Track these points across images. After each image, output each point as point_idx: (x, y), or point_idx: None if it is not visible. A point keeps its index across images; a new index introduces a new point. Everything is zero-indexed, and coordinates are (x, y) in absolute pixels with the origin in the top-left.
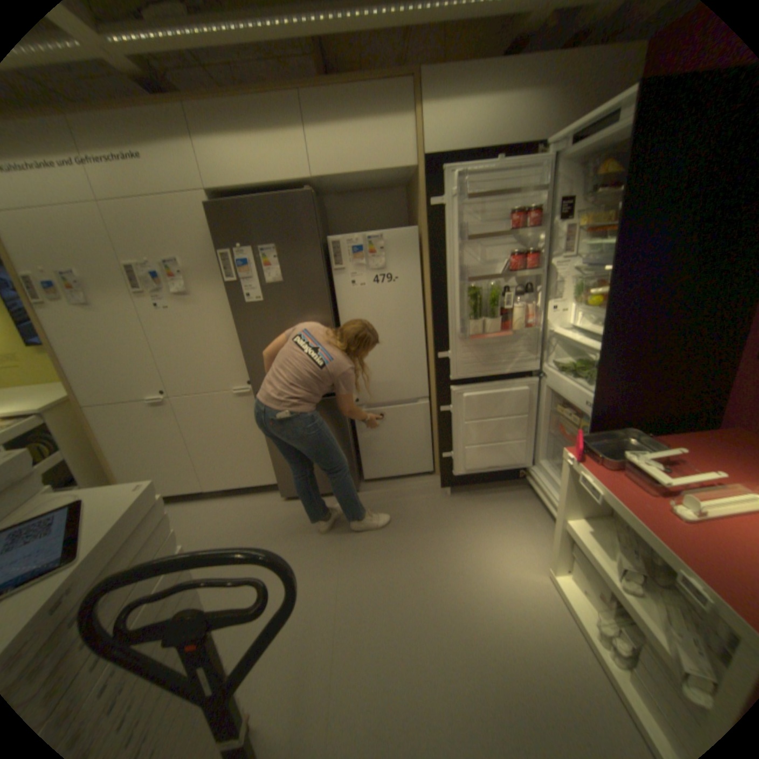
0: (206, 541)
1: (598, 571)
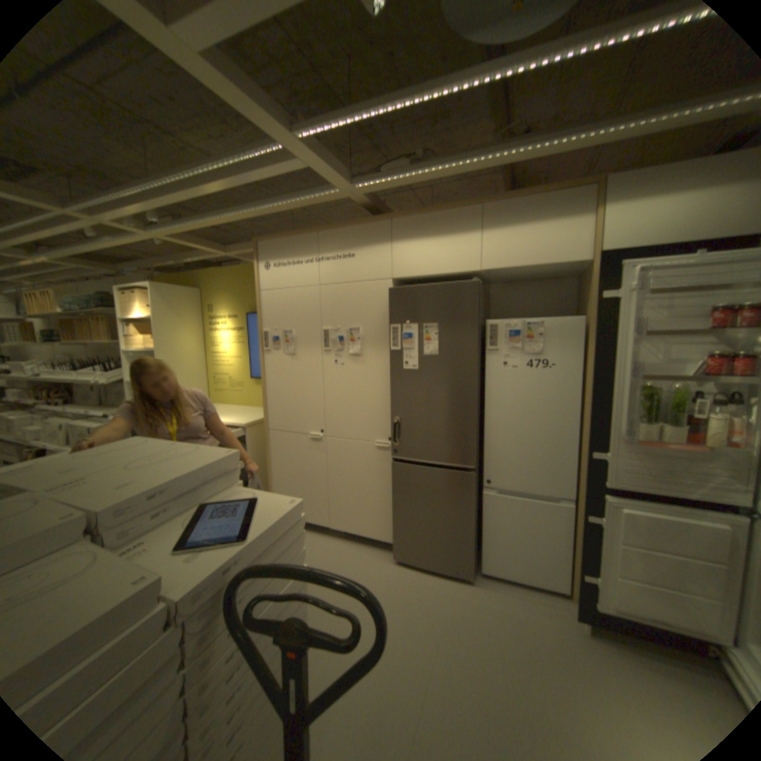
0: None
1: None
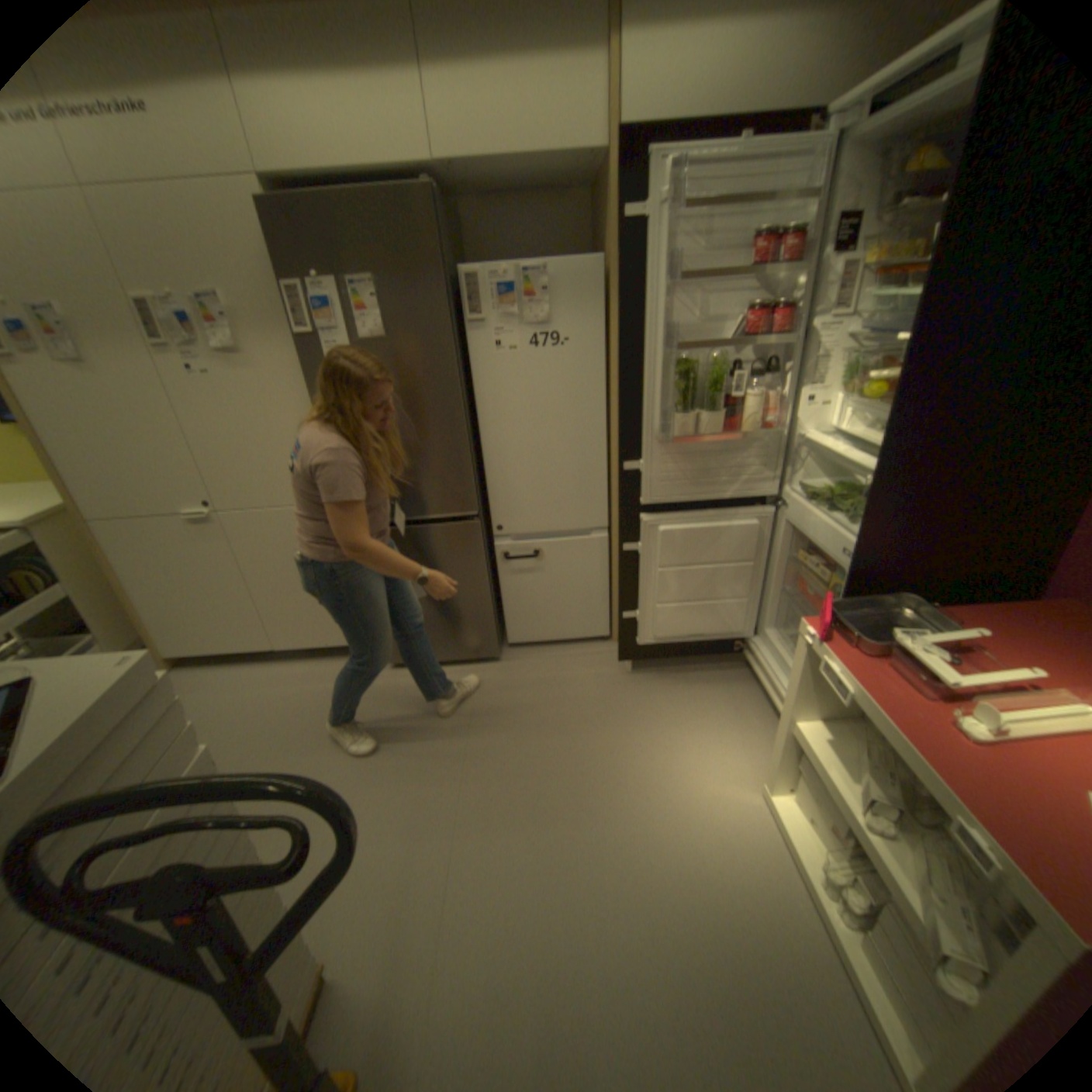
0: (277, 721)
1: (833, 797)
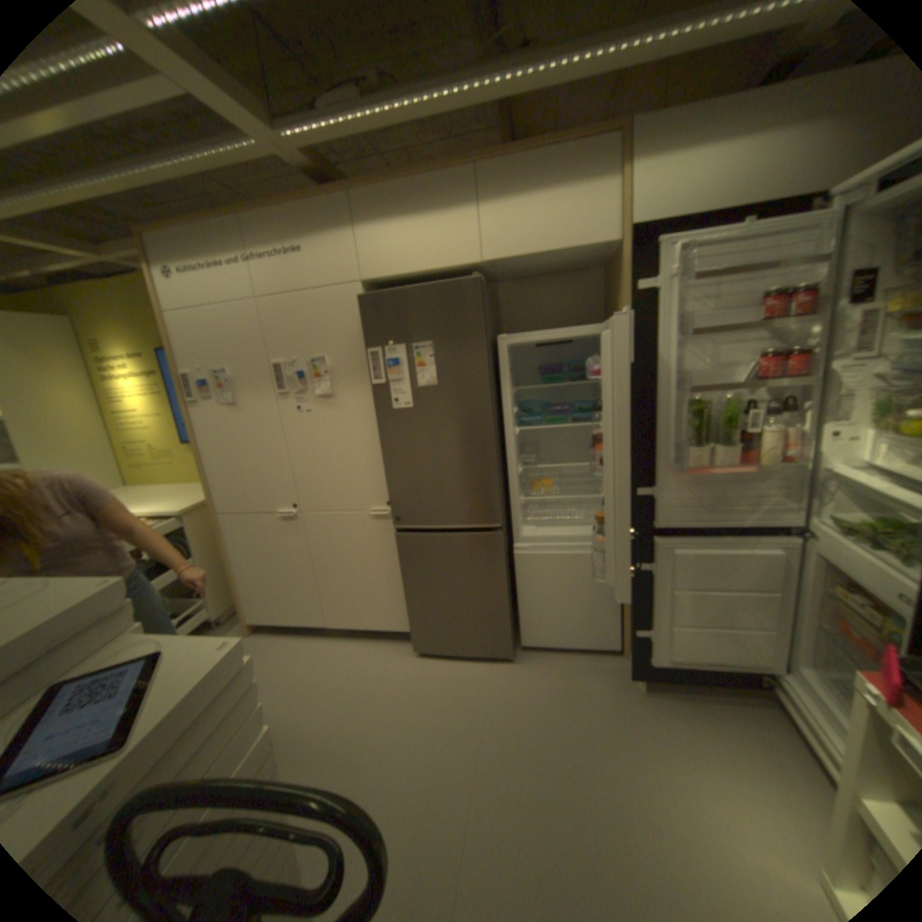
0: (321, 693)
1: None
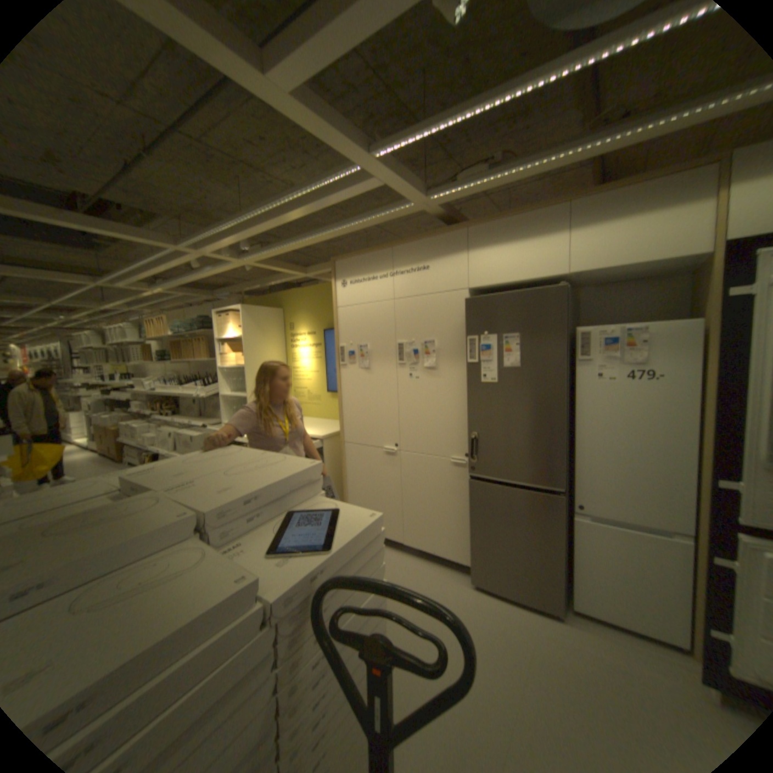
0: None
1: None
